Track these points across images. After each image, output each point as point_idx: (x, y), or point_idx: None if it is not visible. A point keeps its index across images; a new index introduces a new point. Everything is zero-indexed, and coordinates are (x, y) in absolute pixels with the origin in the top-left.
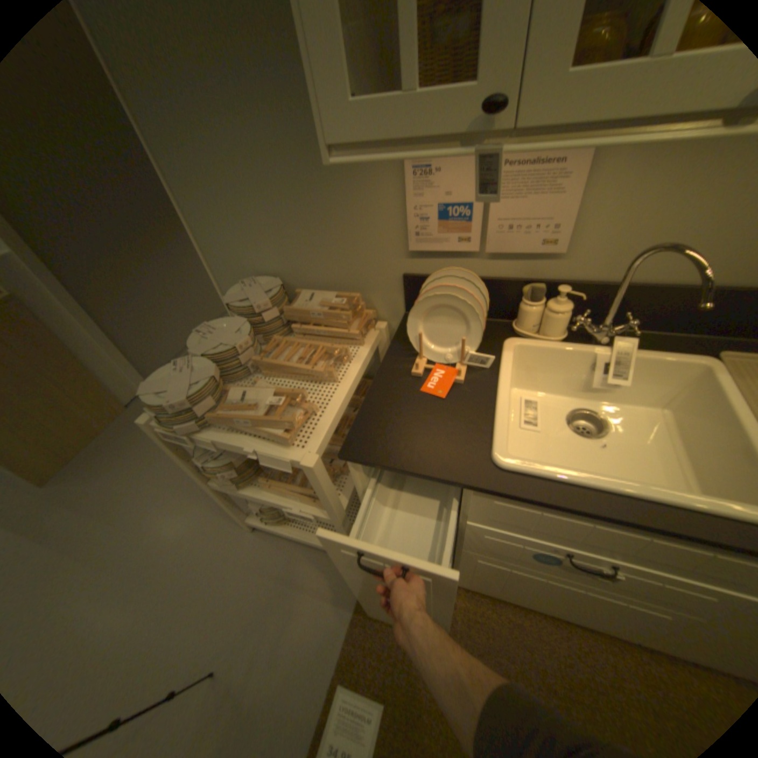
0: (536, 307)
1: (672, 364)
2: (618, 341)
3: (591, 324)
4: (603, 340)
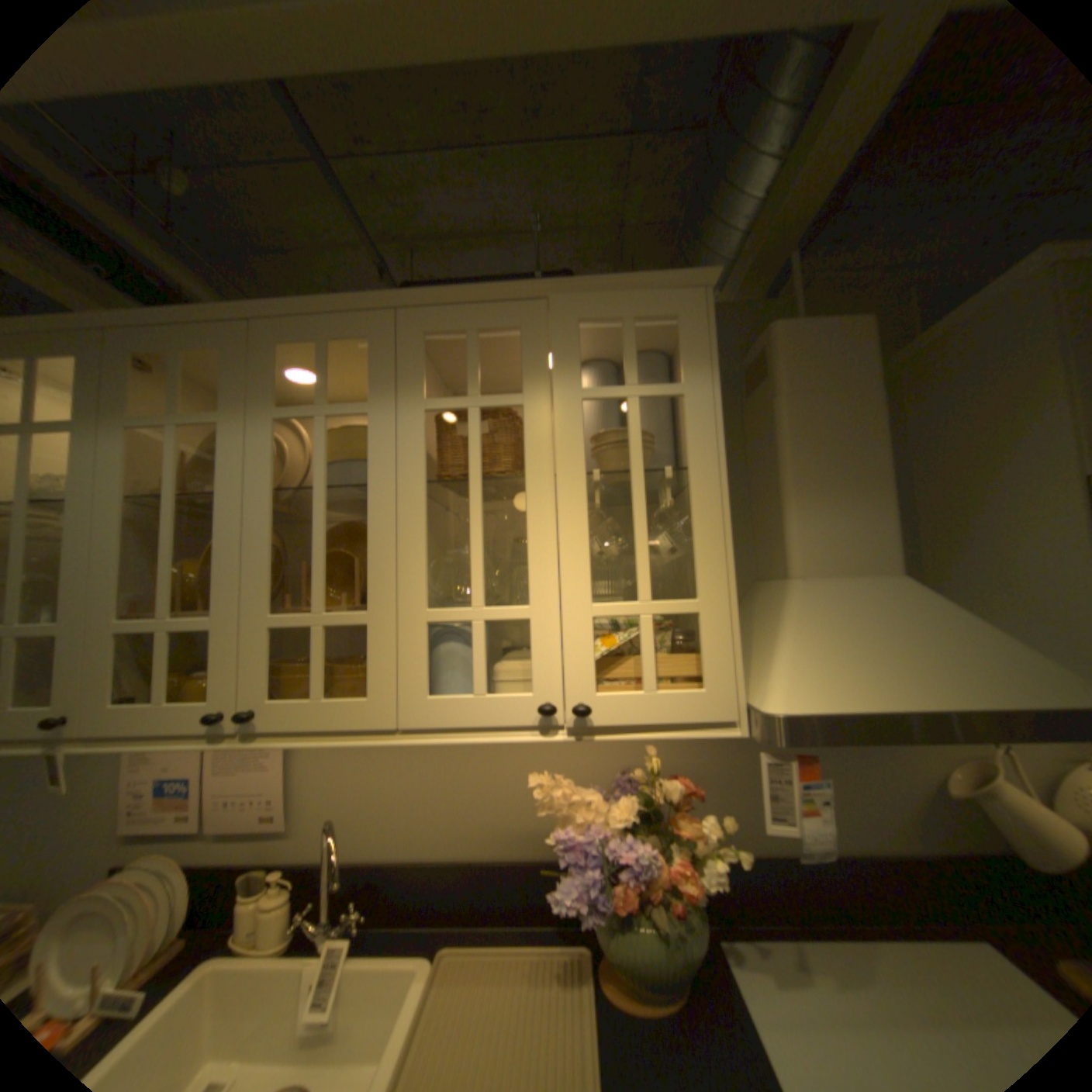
0: (248, 903)
1: (382, 975)
2: (329, 947)
3: (300, 923)
4: (319, 947)
